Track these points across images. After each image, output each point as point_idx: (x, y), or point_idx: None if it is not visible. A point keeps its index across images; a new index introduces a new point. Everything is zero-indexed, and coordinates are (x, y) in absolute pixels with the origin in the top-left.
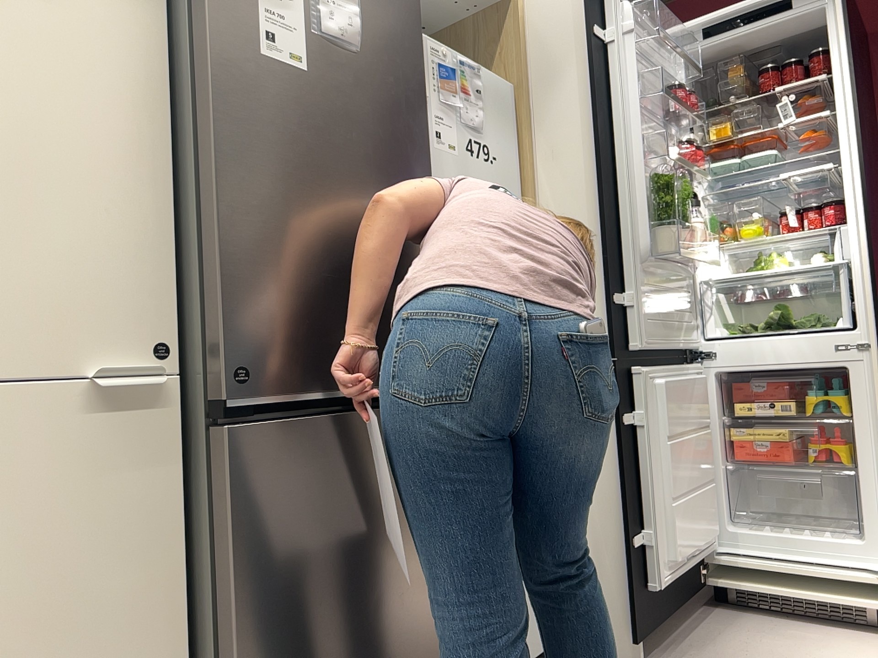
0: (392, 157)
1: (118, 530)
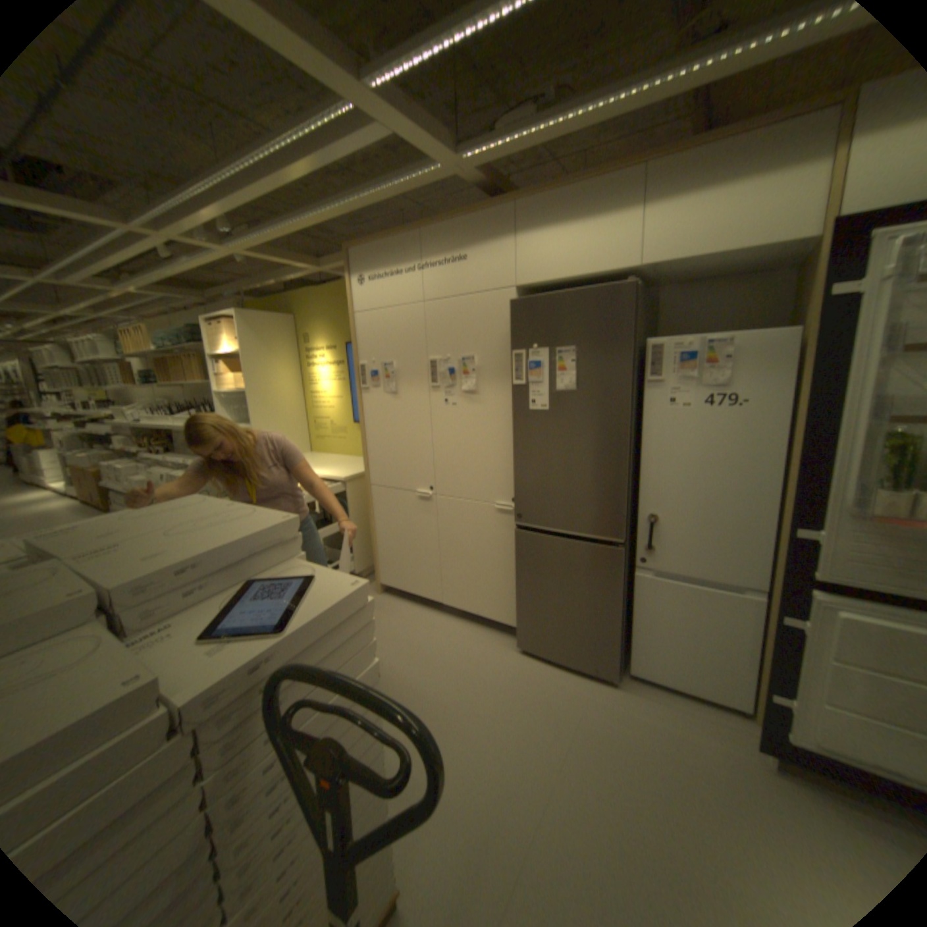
0: (596, 436)
1: (503, 543)
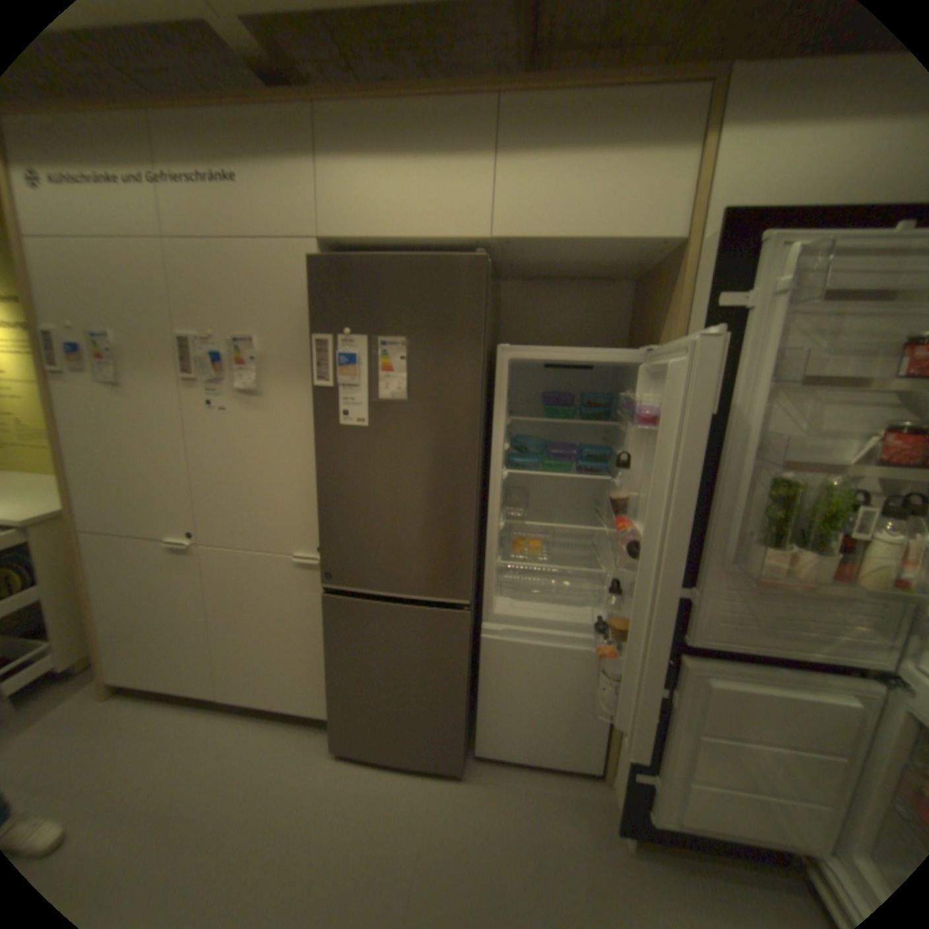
0: (434, 464)
1: (306, 608)
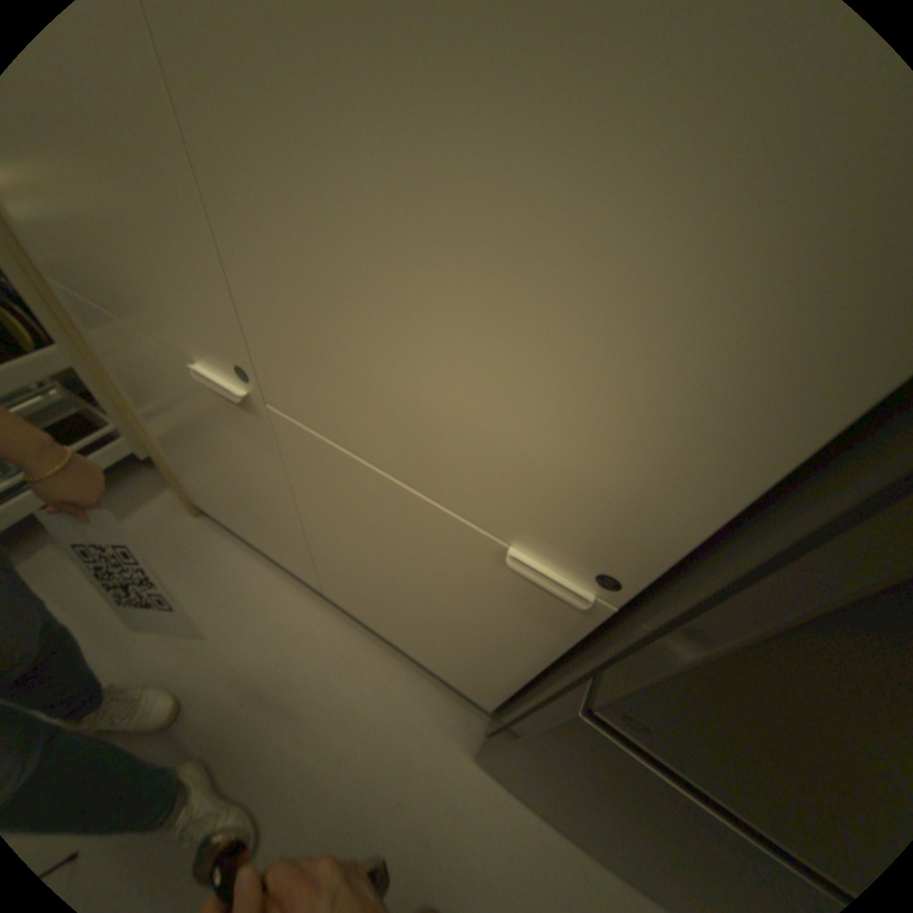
0: None
1: (502, 624)
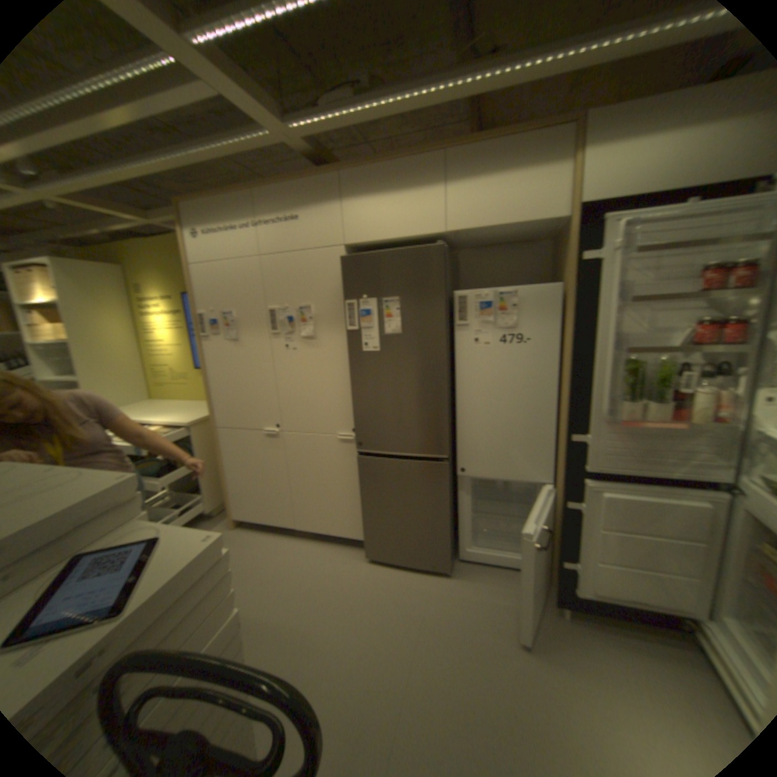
0: (421, 371)
1: (349, 468)
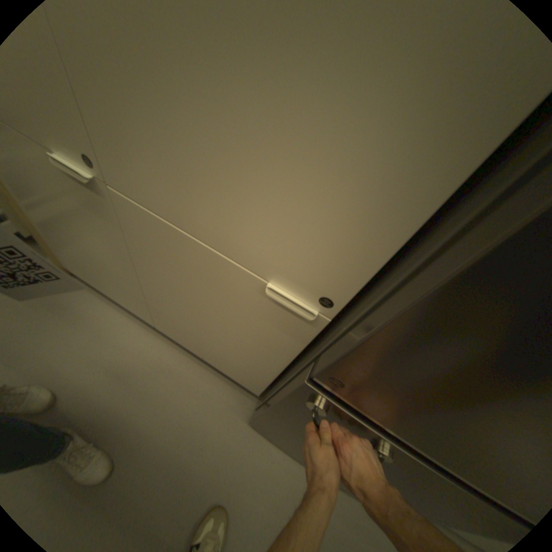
0: None
1: (264, 337)
